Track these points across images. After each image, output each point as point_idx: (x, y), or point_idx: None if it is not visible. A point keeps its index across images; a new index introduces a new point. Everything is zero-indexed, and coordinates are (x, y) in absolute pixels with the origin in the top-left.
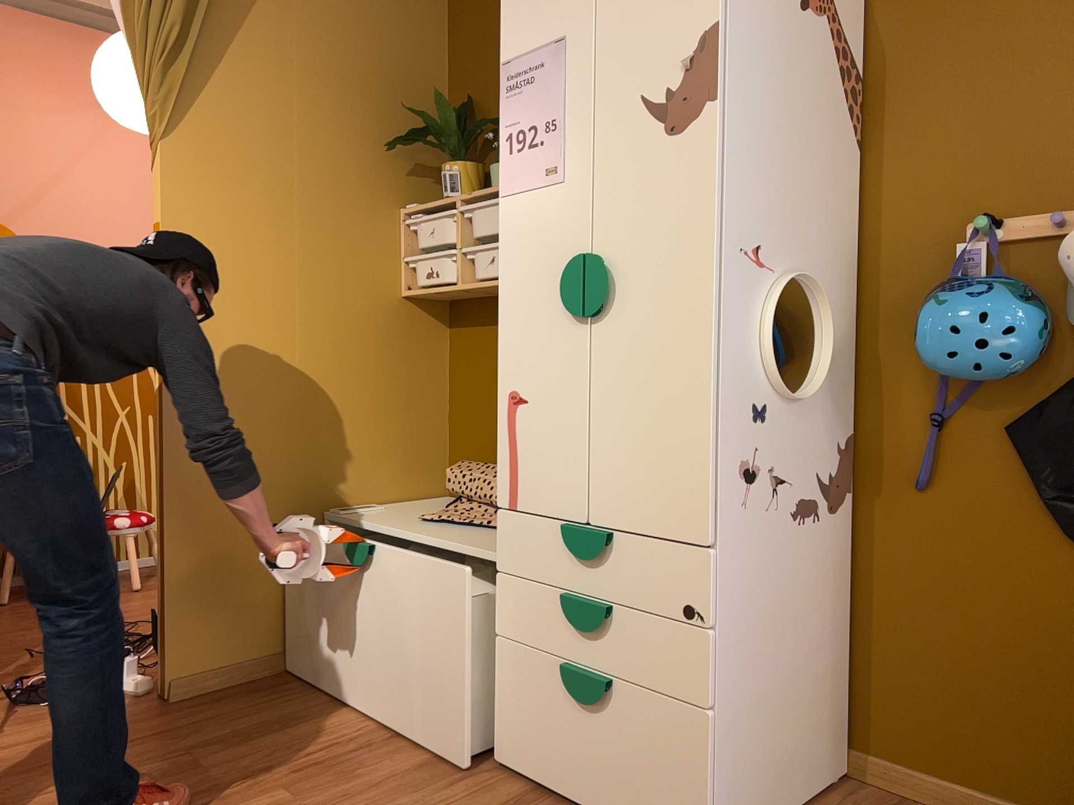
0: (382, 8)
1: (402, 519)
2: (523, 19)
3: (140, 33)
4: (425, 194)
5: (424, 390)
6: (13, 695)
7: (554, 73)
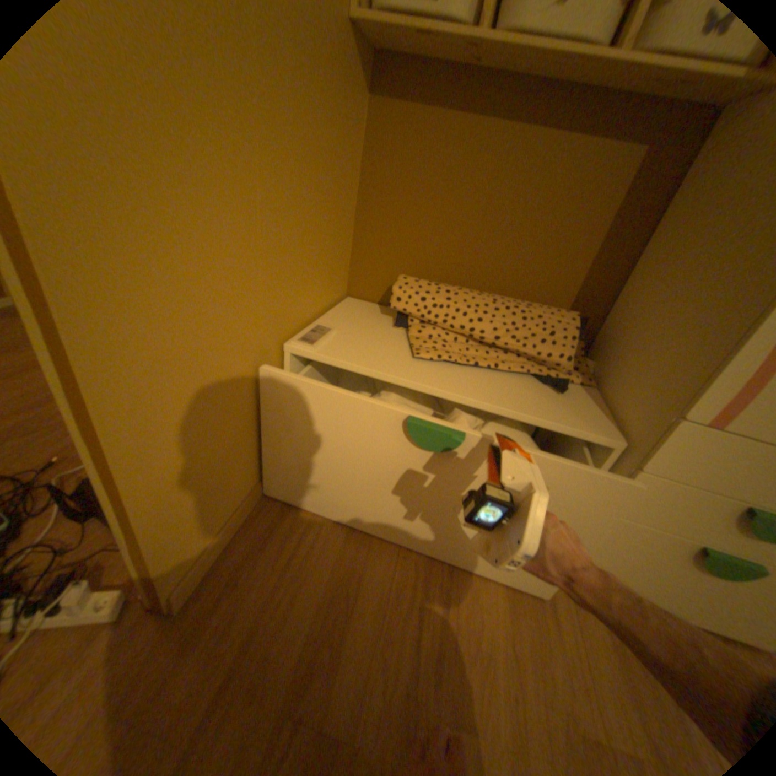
0: None
1: (391, 353)
2: None
3: None
4: None
5: (348, 180)
6: None
7: None
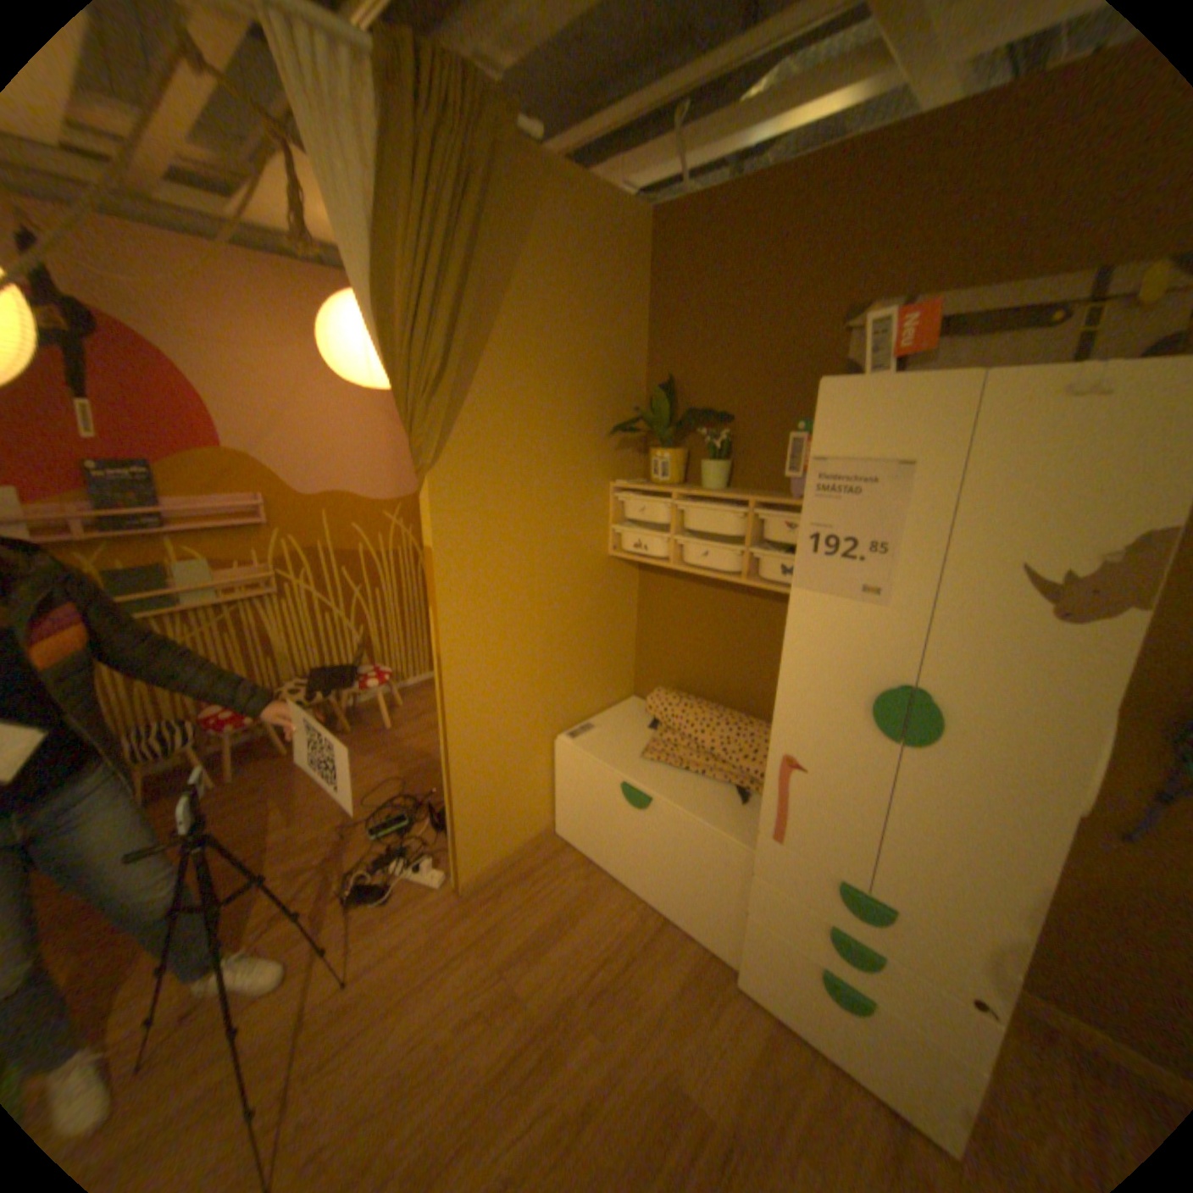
0: (598, 289)
1: (625, 752)
2: (851, 416)
3: (393, 358)
4: (626, 463)
5: (621, 623)
6: (343, 893)
7: (892, 493)
